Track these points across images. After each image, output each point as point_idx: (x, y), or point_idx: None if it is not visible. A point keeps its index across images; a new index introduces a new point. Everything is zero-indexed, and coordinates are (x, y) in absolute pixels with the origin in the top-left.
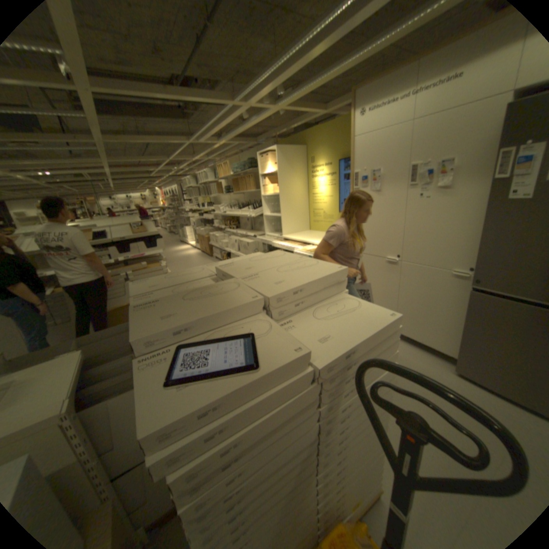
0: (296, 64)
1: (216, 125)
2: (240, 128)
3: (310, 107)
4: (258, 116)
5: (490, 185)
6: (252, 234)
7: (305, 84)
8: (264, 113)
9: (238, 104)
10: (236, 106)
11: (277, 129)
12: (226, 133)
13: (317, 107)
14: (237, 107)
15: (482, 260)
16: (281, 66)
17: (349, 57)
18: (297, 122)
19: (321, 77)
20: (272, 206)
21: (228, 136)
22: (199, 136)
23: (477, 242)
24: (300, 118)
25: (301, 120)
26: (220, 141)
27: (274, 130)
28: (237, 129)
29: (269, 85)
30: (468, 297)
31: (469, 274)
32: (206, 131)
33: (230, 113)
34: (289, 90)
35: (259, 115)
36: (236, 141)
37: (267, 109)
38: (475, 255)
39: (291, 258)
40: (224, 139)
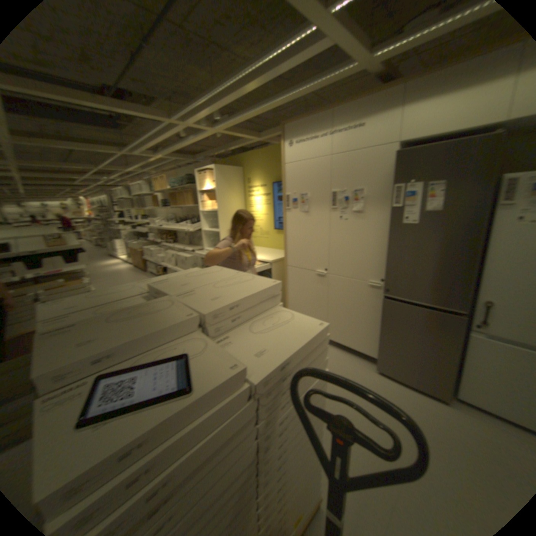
0: (230, 96)
1: (150, 139)
2: (176, 145)
3: (245, 134)
4: (194, 136)
5: (389, 212)
6: (189, 249)
7: (239, 114)
8: (201, 134)
9: (174, 123)
10: (171, 124)
11: (214, 149)
12: (161, 148)
13: (250, 135)
14: (173, 126)
15: (388, 272)
16: (216, 95)
17: (277, 97)
18: (232, 146)
19: (253, 110)
20: (210, 221)
21: (163, 151)
22: (131, 148)
23: (384, 258)
24: (235, 142)
25: (237, 144)
26: (155, 155)
27: (211, 150)
28: (173, 146)
29: (204, 110)
30: (381, 304)
31: (379, 284)
32: (139, 144)
33: (165, 130)
34: (224, 116)
35: (195, 135)
36: (172, 156)
37: (203, 131)
38: (383, 268)
39: (227, 273)
40: (159, 154)
